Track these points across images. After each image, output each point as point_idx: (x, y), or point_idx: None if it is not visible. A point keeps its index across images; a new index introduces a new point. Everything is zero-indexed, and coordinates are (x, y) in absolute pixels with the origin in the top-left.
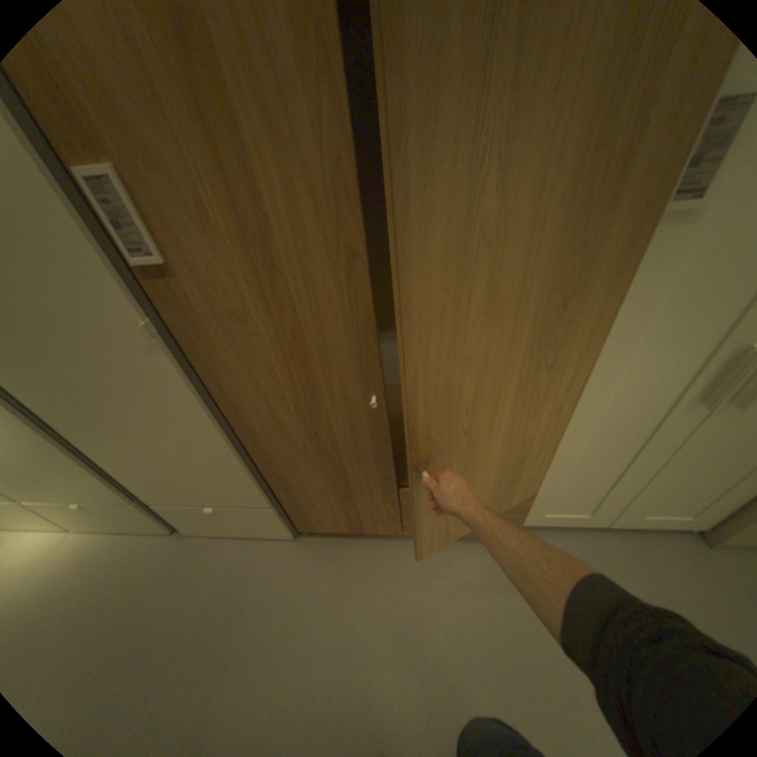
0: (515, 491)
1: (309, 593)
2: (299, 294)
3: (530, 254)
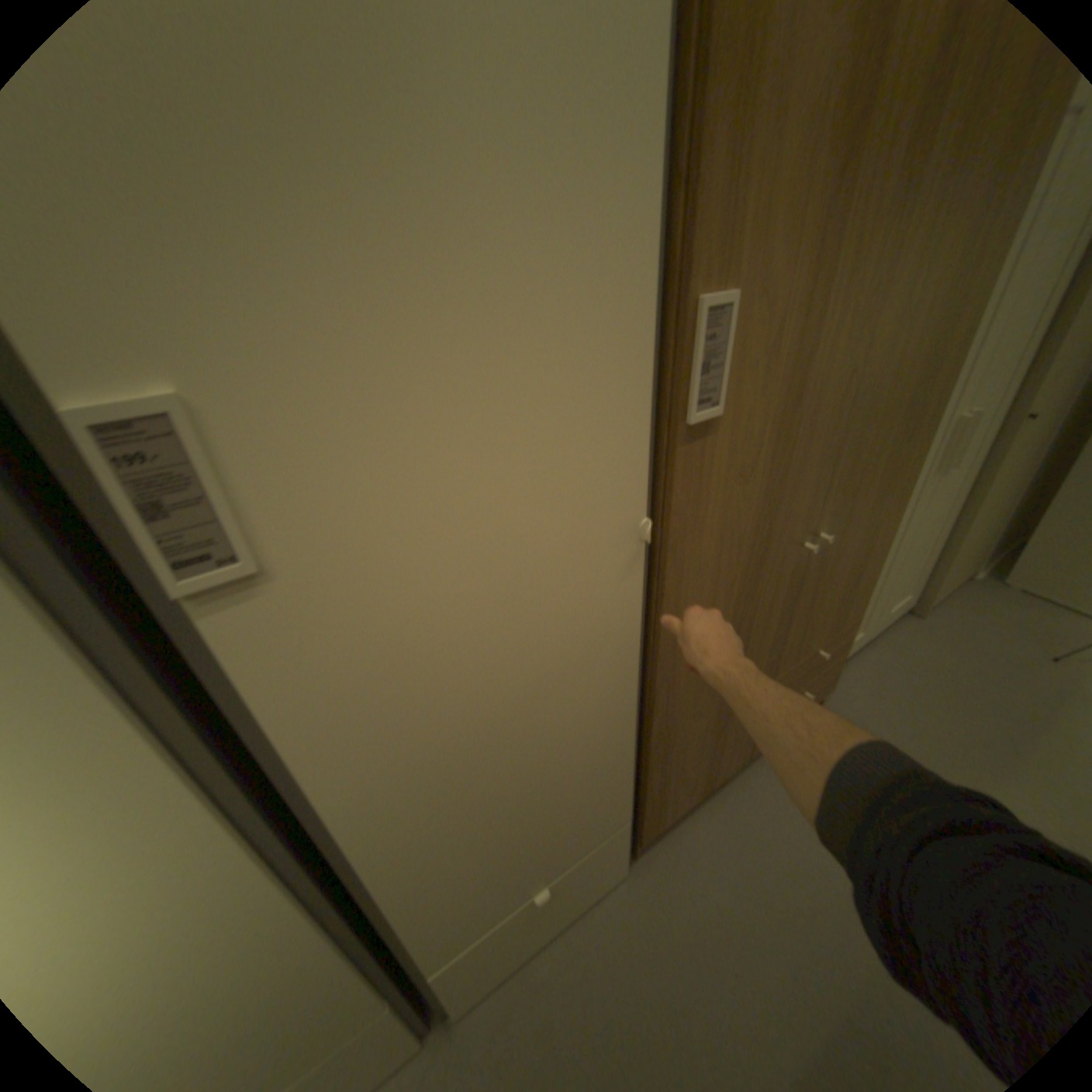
0: (852, 623)
1: (713, 922)
2: (803, 428)
3: (933, 355)
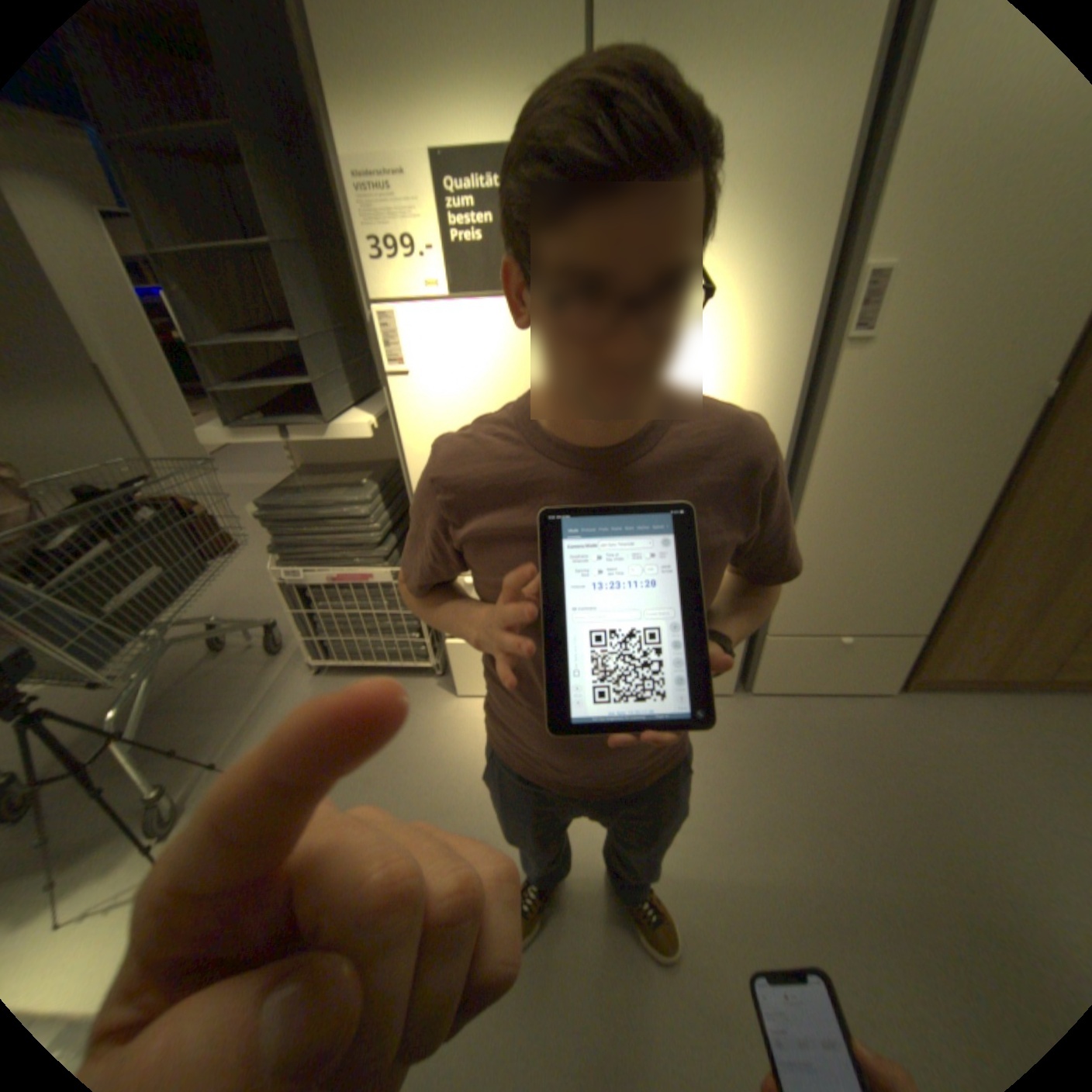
0: None
1: (966, 746)
2: None
3: None
